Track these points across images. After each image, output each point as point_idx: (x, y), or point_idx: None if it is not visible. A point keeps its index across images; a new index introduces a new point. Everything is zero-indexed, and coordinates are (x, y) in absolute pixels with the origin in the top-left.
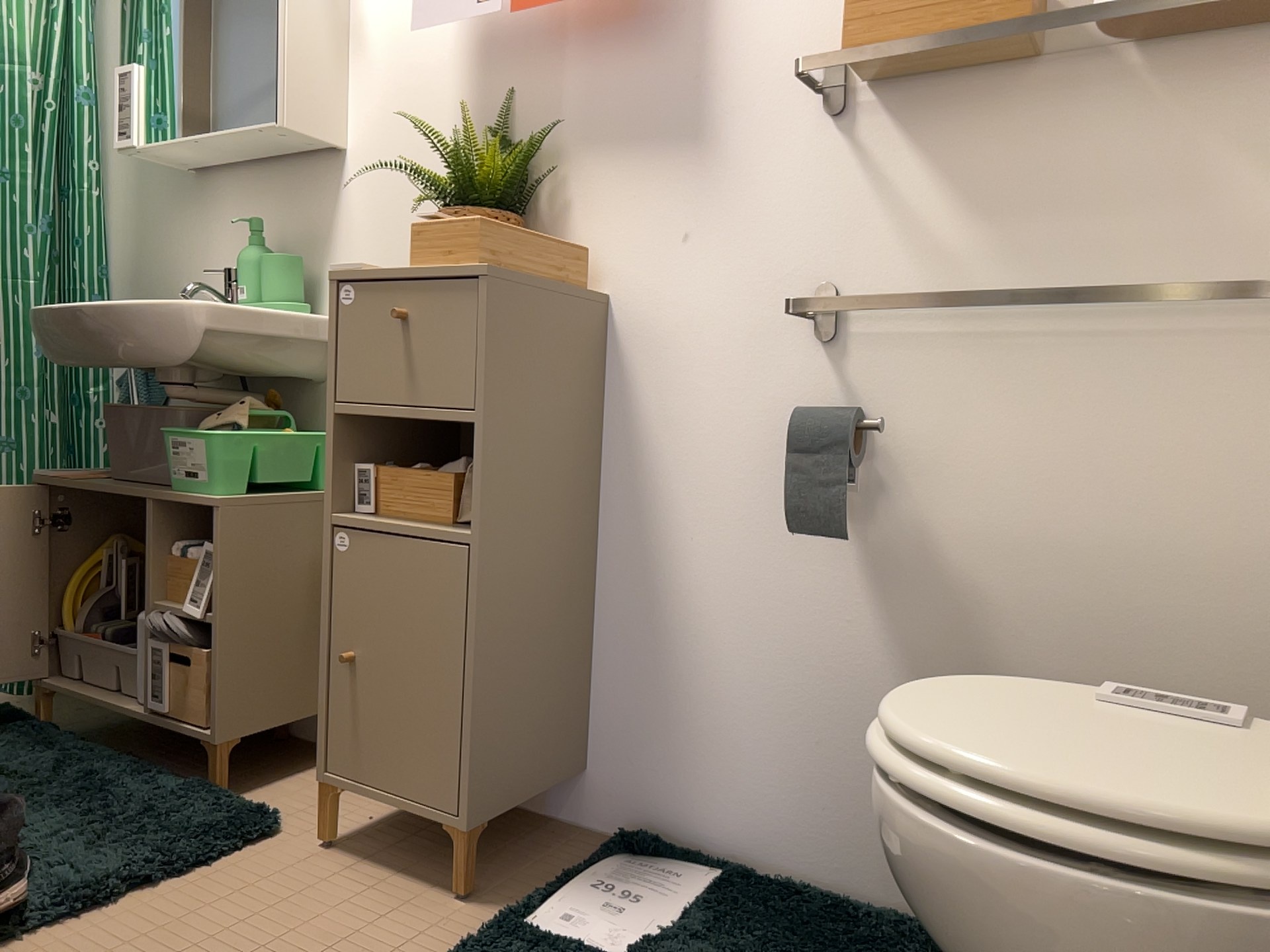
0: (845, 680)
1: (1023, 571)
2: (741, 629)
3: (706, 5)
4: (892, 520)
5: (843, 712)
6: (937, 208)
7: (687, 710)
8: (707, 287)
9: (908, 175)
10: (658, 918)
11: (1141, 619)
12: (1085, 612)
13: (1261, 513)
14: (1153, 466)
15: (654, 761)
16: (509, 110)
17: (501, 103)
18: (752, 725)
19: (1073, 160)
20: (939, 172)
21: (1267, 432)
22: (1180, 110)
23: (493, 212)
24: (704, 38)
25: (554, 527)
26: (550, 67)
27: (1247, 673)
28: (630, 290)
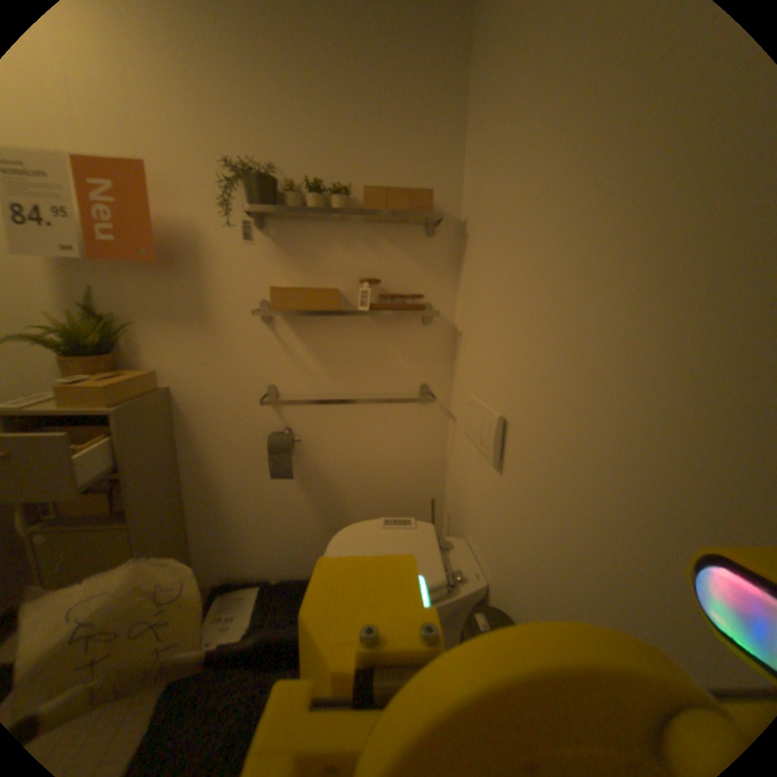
0: (296, 515)
1: (350, 473)
2: (254, 507)
3: (200, 262)
4: (307, 463)
5: (296, 525)
6: (312, 358)
7: (235, 539)
8: (220, 383)
9: (300, 345)
10: (245, 629)
11: (384, 481)
12: (369, 481)
13: (411, 449)
14: (384, 439)
15: (223, 559)
16: (87, 293)
17: (79, 288)
18: (263, 537)
19: (356, 345)
20: (312, 345)
21: (412, 427)
22: (386, 333)
23: (92, 353)
24: (202, 276)
25: (163, 496)
26: (110, 274)
27: (410, 490)
28: (180, 384)
